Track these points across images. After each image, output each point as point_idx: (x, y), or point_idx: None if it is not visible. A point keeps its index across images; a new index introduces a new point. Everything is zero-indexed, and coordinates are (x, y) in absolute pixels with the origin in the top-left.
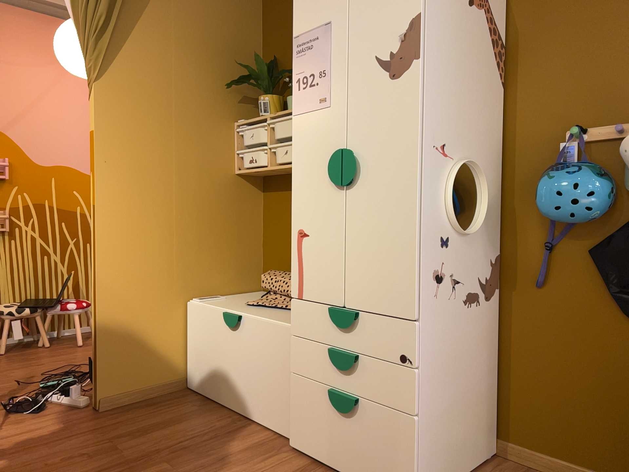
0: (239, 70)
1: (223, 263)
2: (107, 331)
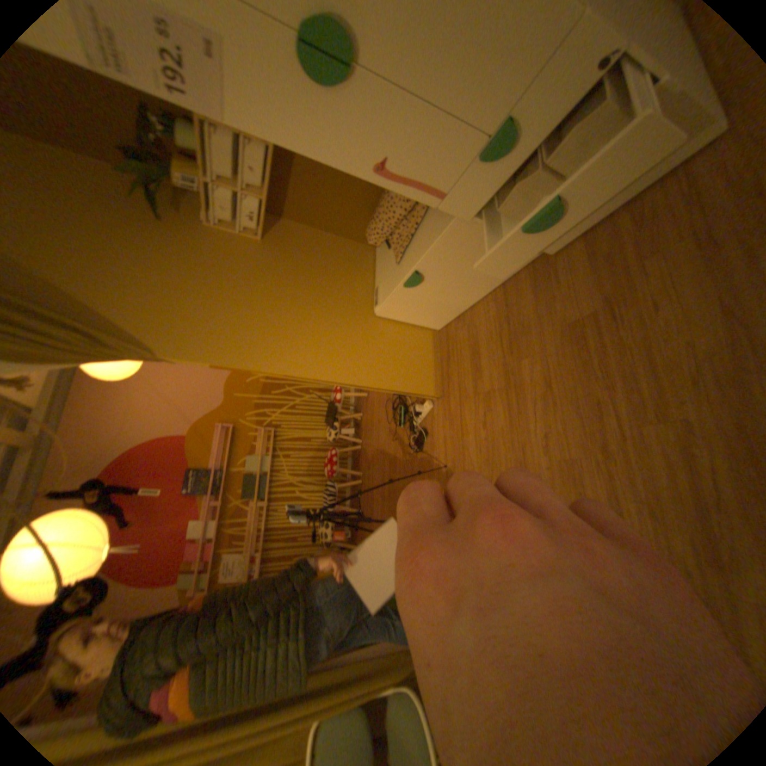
0: (136, 198)
1: (347, 275)
2: (388, 380)
